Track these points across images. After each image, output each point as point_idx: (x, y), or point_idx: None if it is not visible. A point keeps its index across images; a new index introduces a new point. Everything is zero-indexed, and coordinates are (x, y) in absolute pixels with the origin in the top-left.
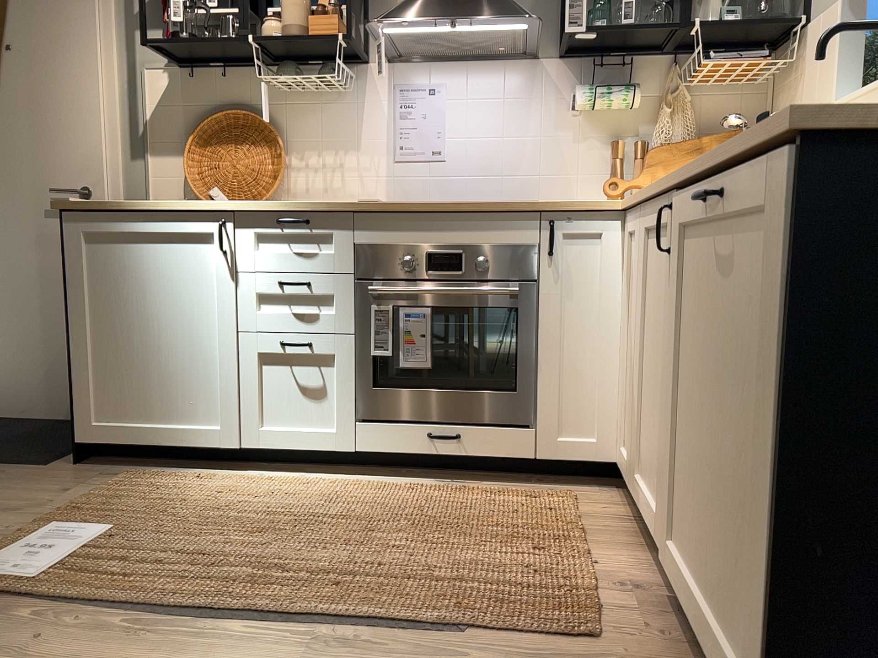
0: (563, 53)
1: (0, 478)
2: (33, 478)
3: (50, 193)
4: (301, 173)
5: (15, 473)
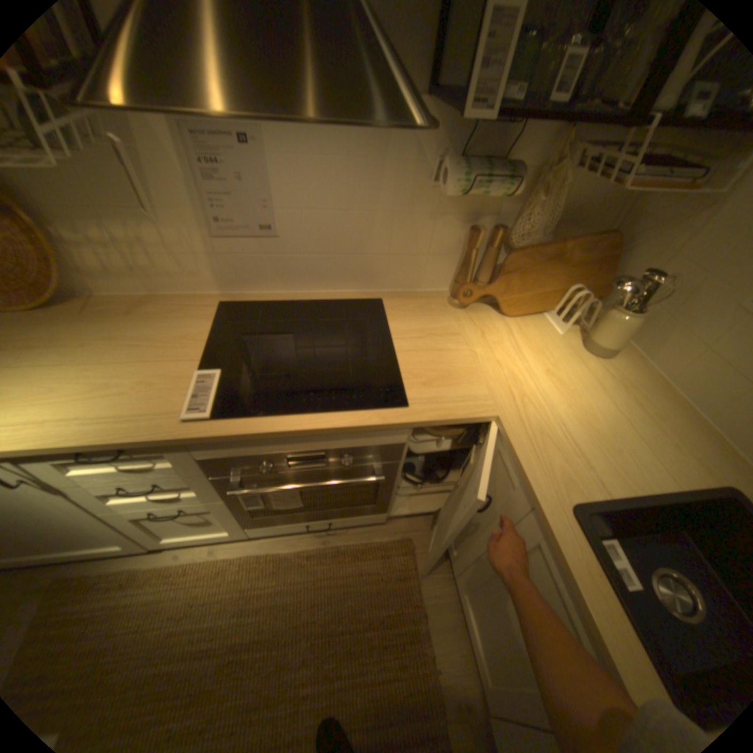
0: (441, 92)
1: None
2: None
3: None
4: (84, 247)
5: None
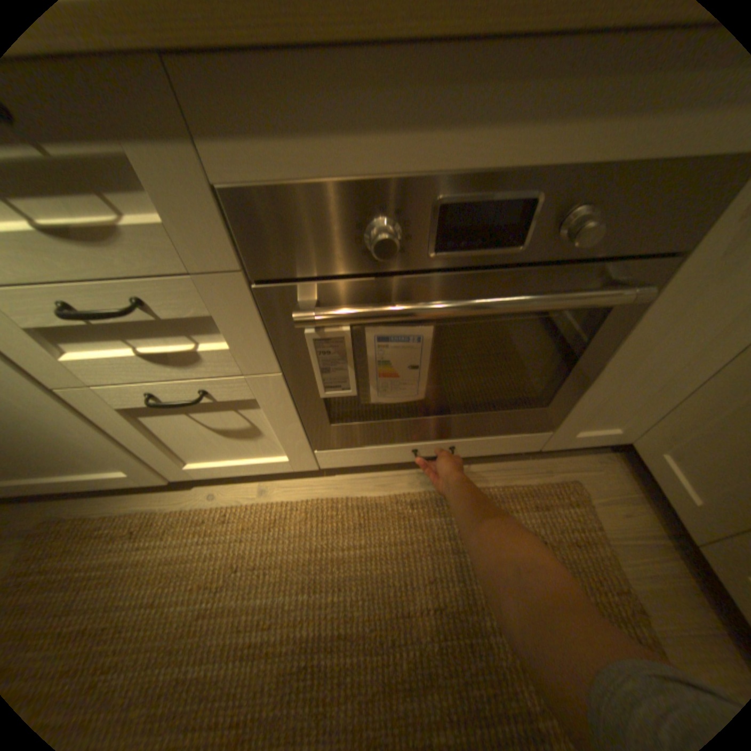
0: None
1: None
2: None
3: None
4: None
5: None
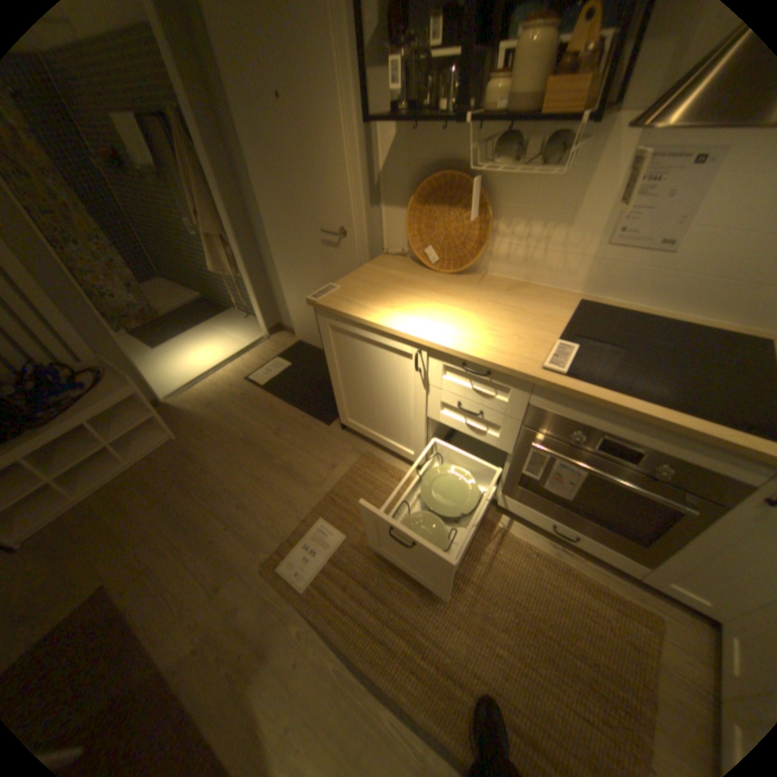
0: None
1: (307, 434)
2: (321, 440)
3: (320, 231)
4: (506, 238)
5: (315, 430)
